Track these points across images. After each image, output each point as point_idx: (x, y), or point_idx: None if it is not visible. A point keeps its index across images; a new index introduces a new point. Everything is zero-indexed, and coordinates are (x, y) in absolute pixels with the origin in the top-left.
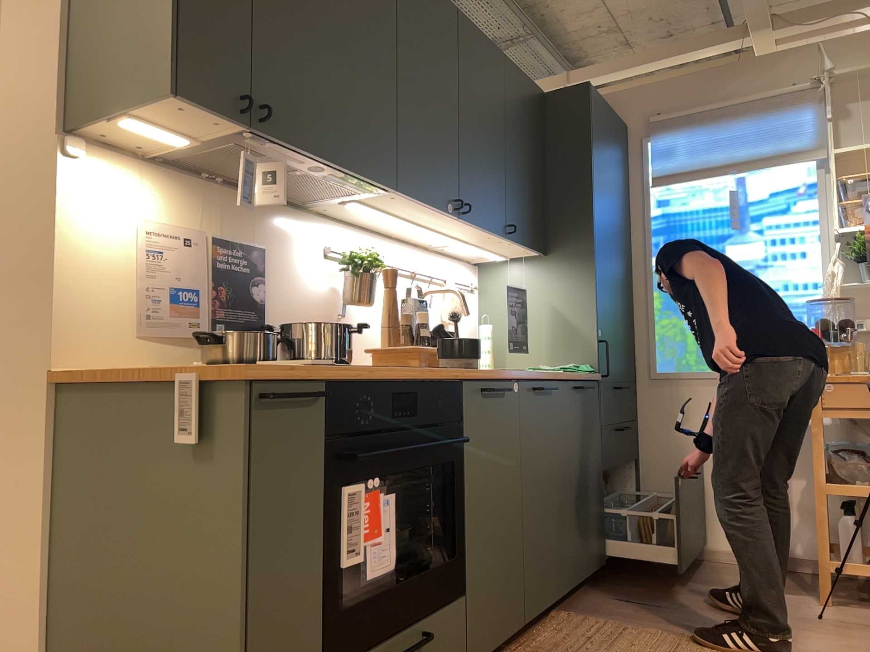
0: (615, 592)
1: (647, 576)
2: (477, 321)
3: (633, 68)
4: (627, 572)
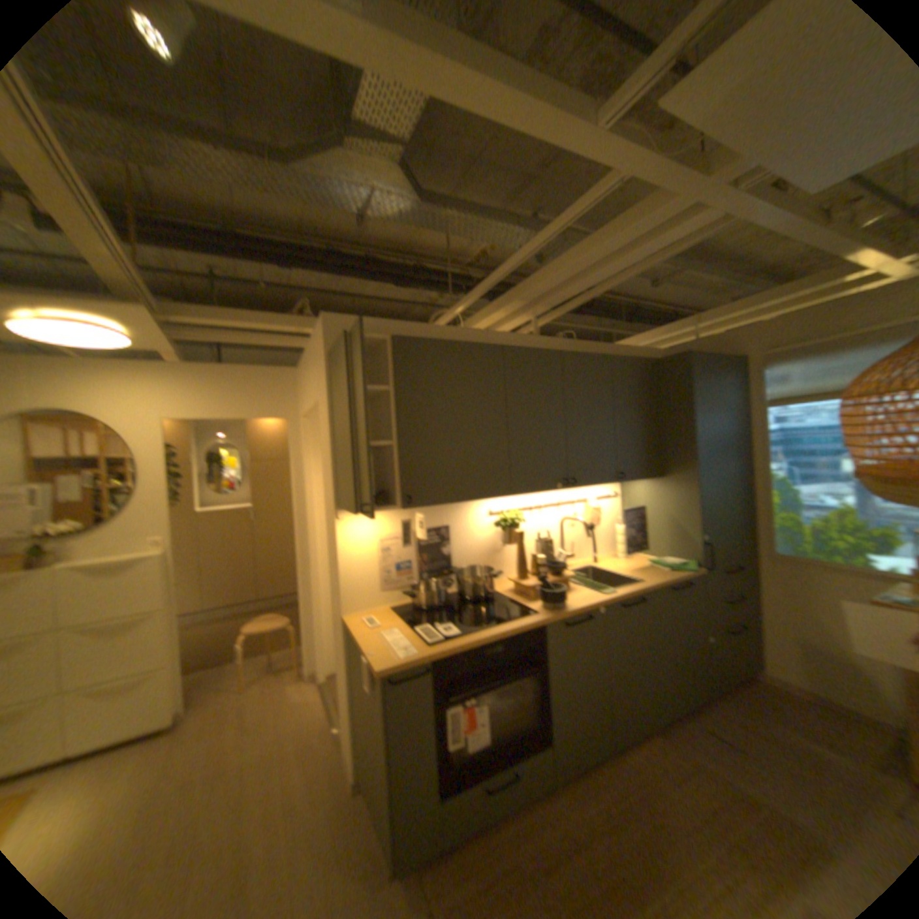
0: (714, 726)
1: (752, 714)
2: (616, 519)
3: (752, 305)
4: (737, 705)
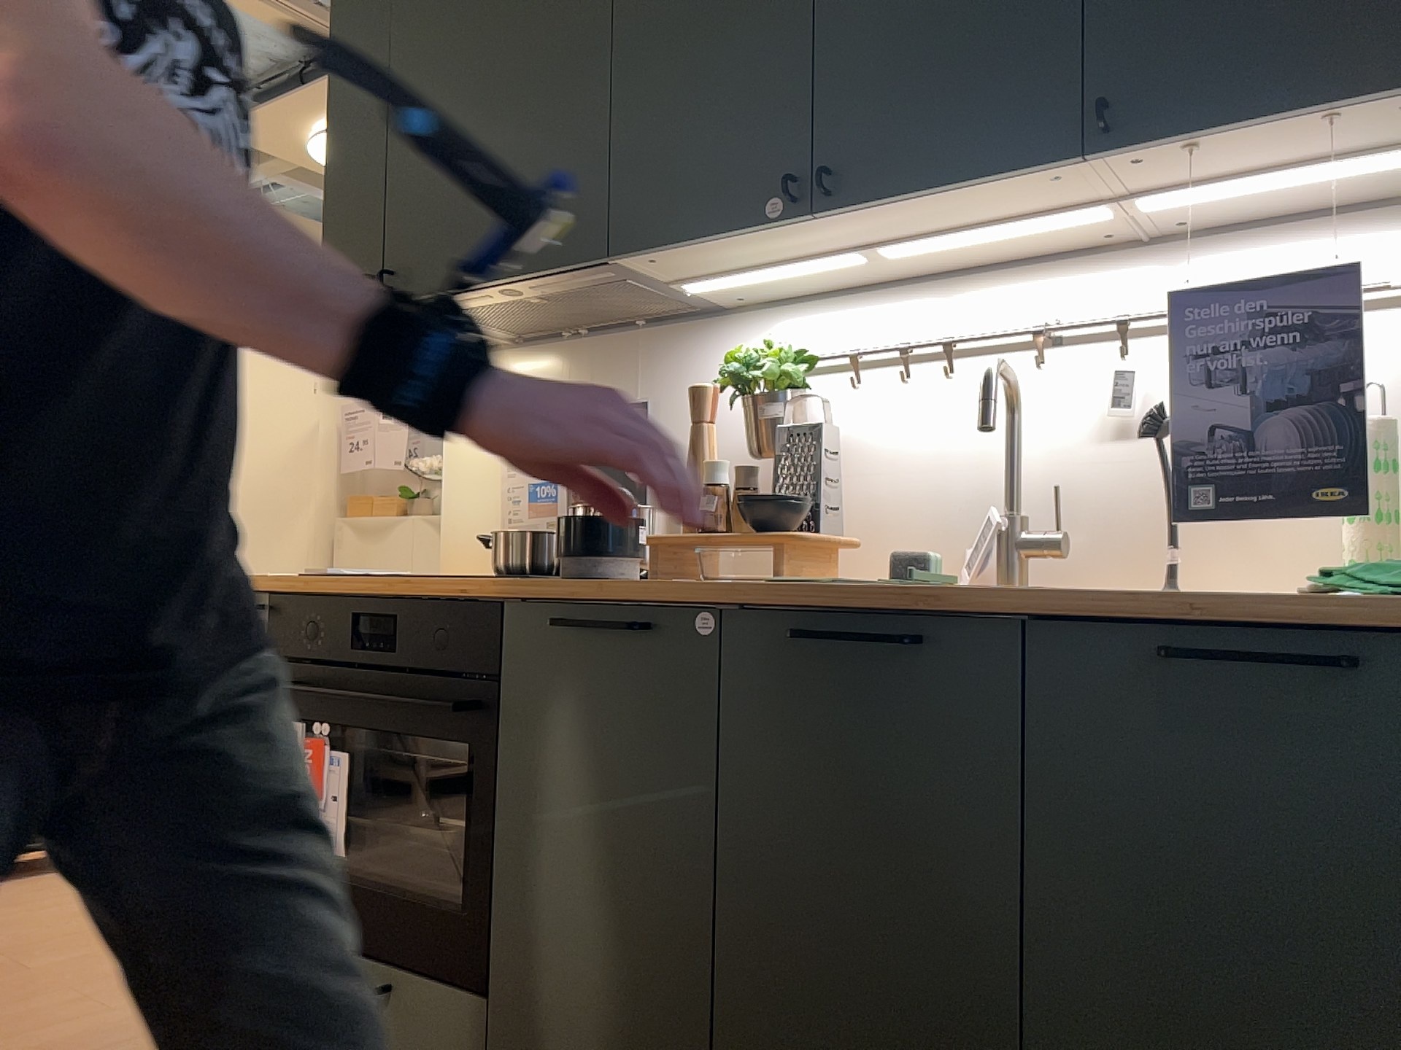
0: None
1: None
2: None
3: None
4: None
